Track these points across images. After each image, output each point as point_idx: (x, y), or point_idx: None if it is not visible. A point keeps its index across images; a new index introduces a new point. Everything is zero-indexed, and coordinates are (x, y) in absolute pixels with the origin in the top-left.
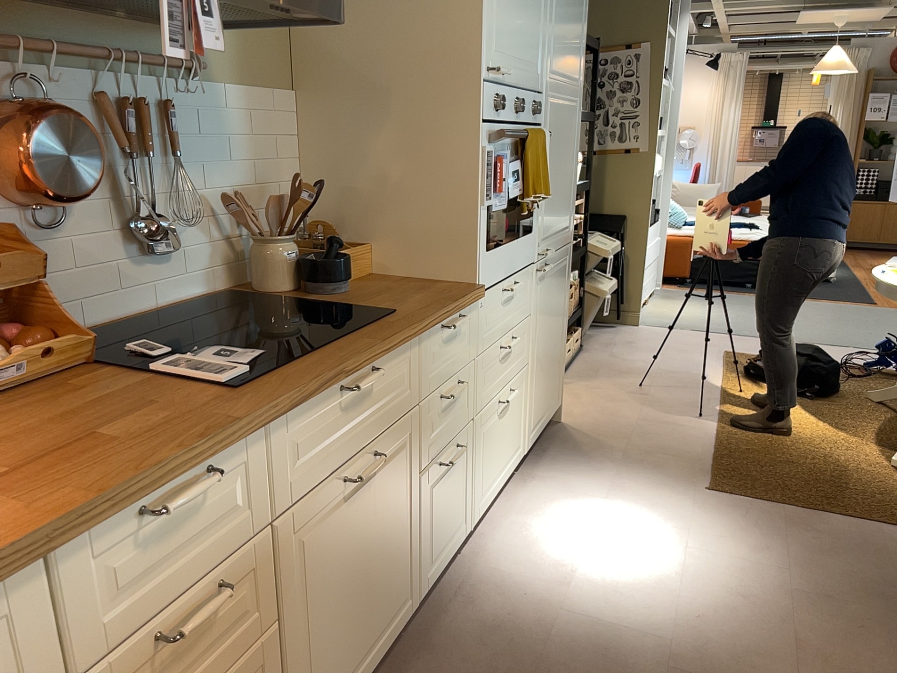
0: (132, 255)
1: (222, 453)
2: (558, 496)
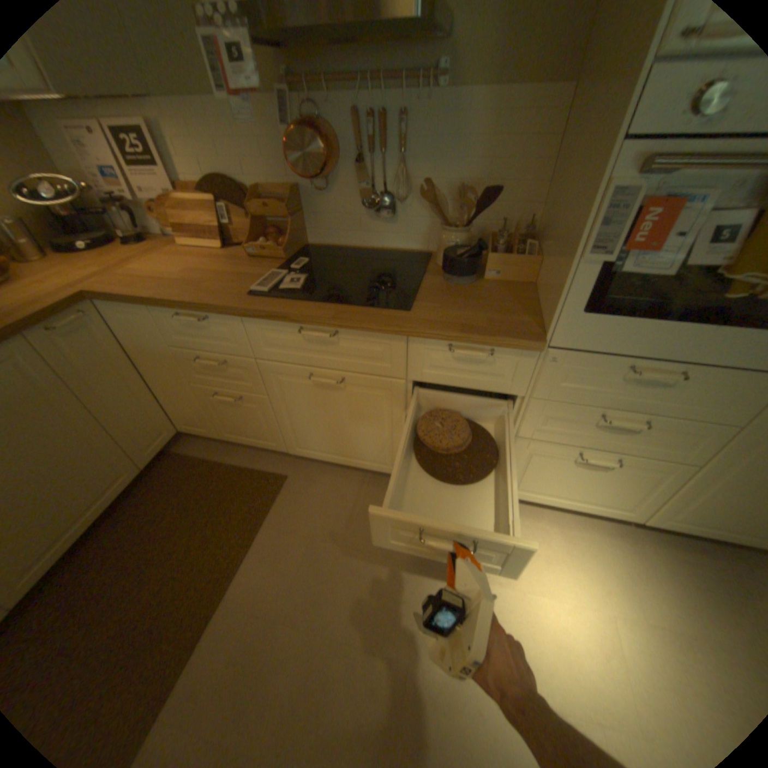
0: (370, 214)
1: (209, 314)
2: (617, 571)
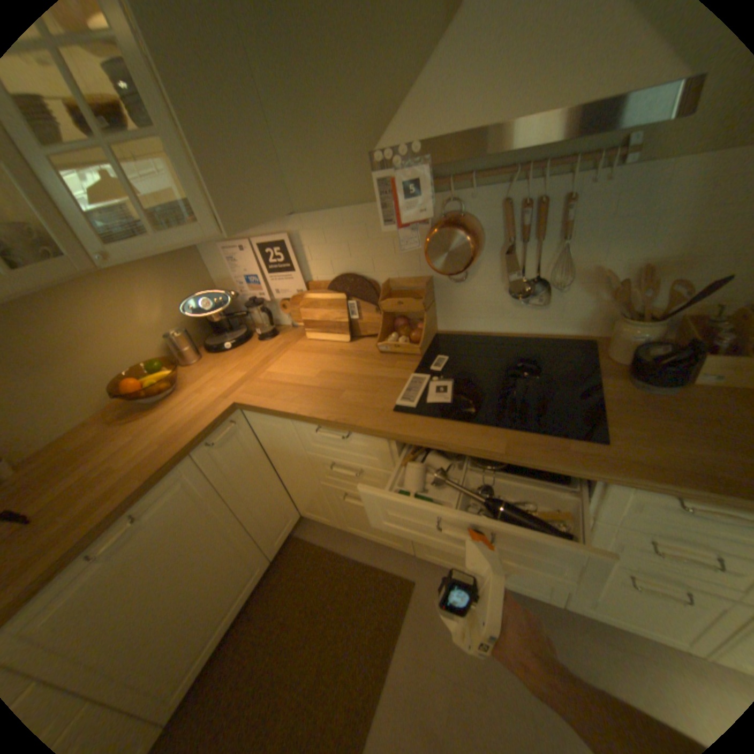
0: (514, 300)
1: (353, 431)
2: None
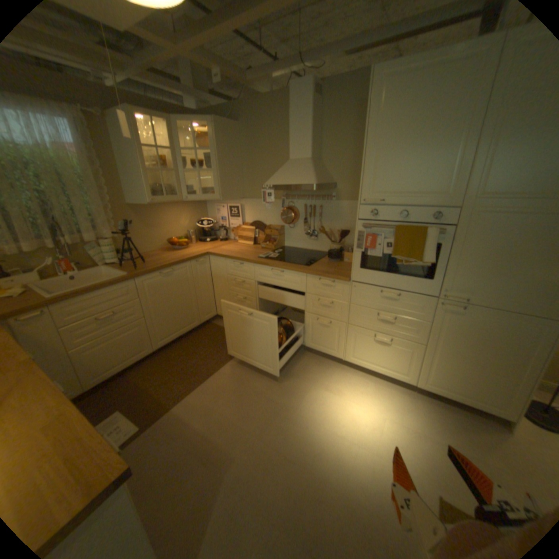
0: (308, 237)
1: (244, 262)
2: (397, 406)
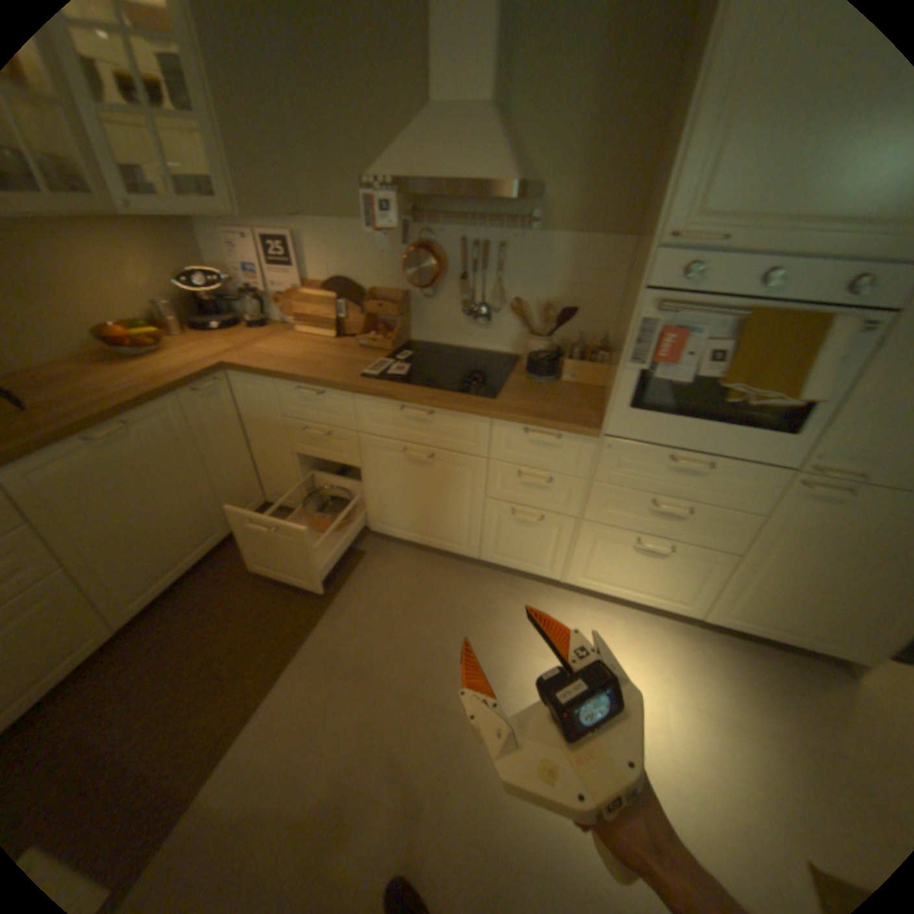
0: (466, 320)
1: (324, 389)
2: (674, 663)
